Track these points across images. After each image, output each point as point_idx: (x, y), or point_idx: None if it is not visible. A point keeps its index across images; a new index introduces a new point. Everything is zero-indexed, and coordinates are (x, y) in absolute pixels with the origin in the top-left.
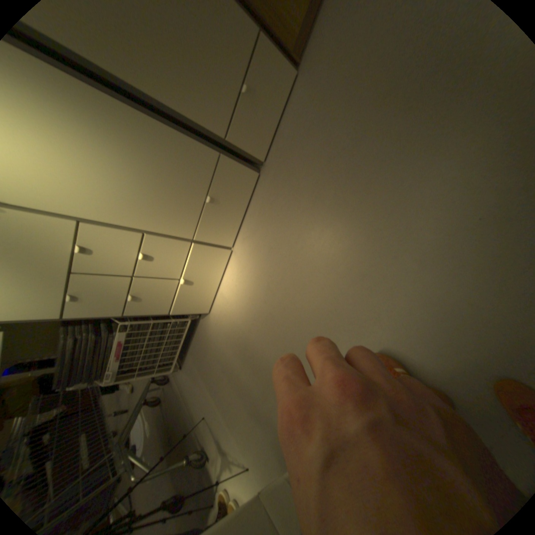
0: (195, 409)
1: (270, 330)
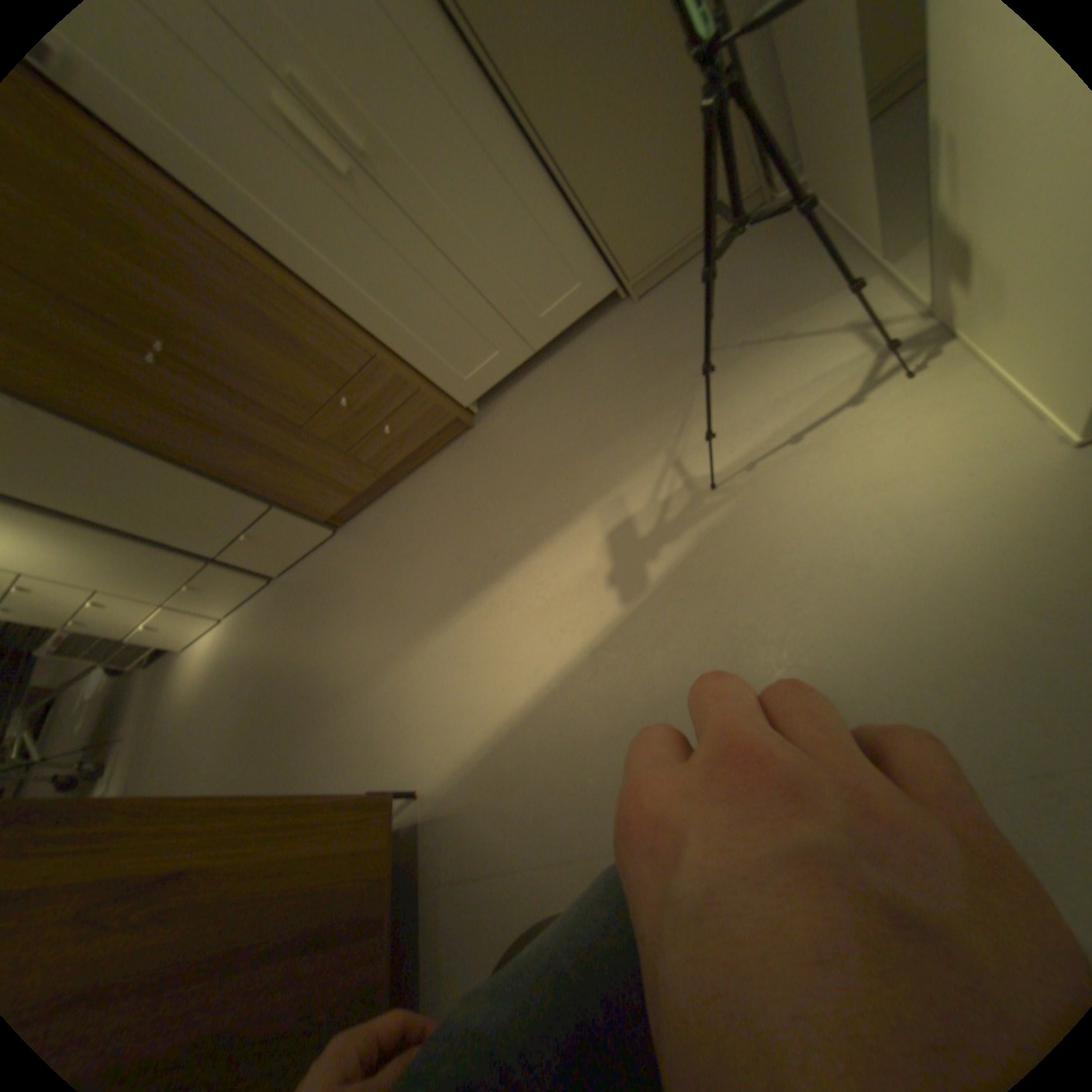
0: (127, 722)
1: (178, 735)
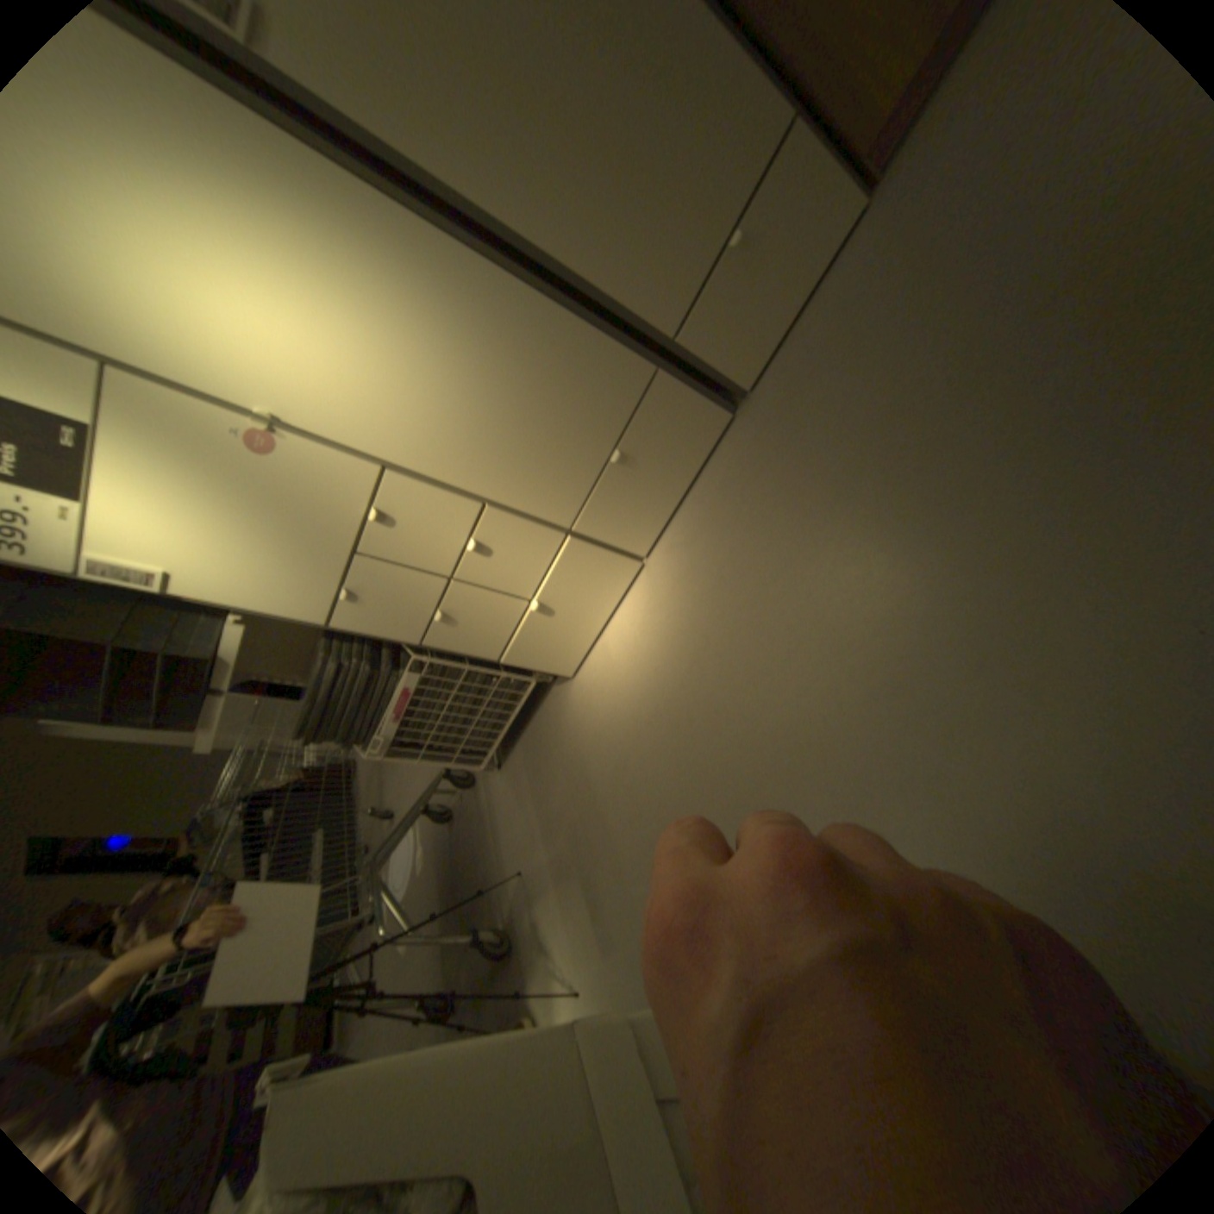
0: (508, 850)
1: (679, 744)
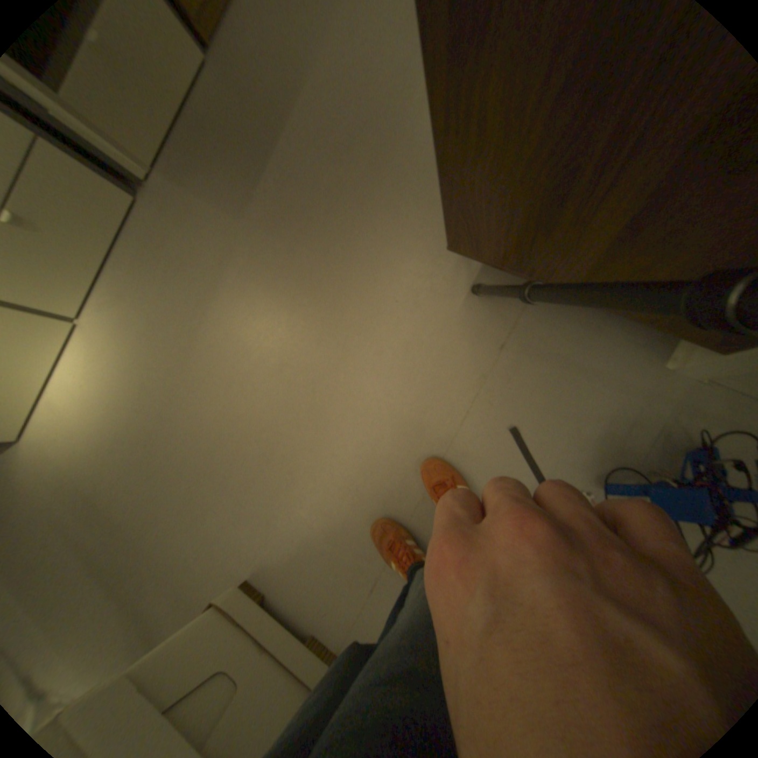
0: None
1: (142, 457)
